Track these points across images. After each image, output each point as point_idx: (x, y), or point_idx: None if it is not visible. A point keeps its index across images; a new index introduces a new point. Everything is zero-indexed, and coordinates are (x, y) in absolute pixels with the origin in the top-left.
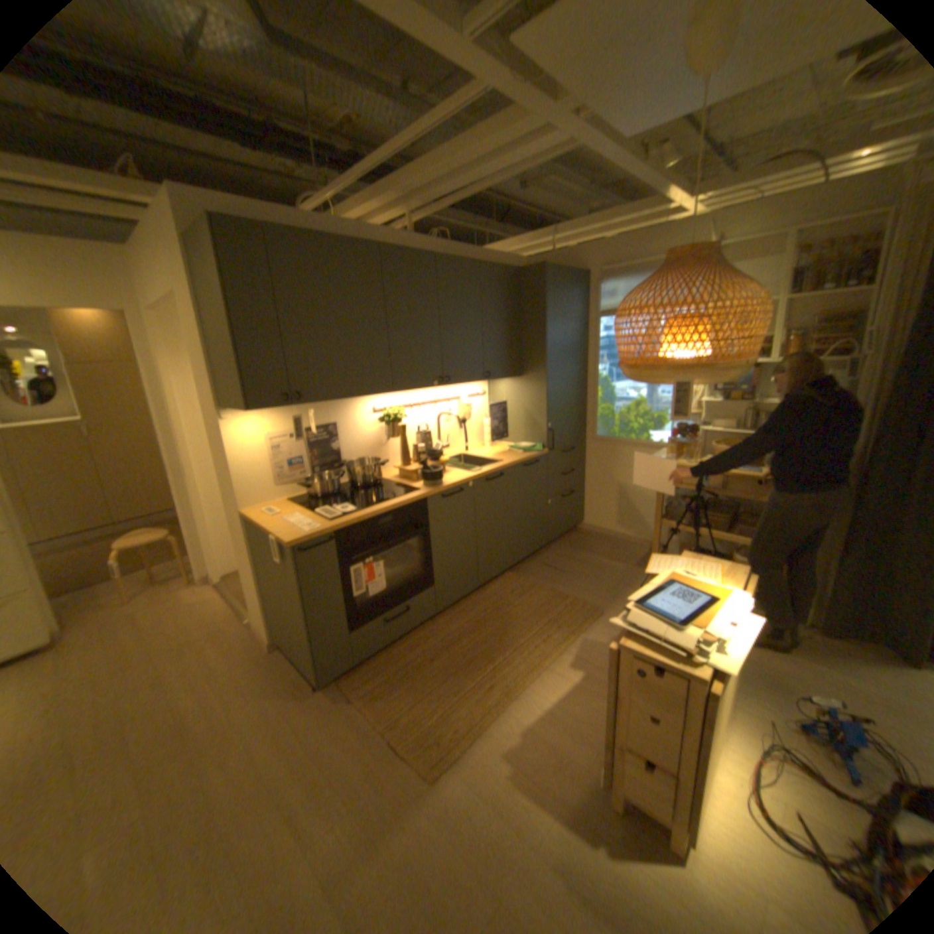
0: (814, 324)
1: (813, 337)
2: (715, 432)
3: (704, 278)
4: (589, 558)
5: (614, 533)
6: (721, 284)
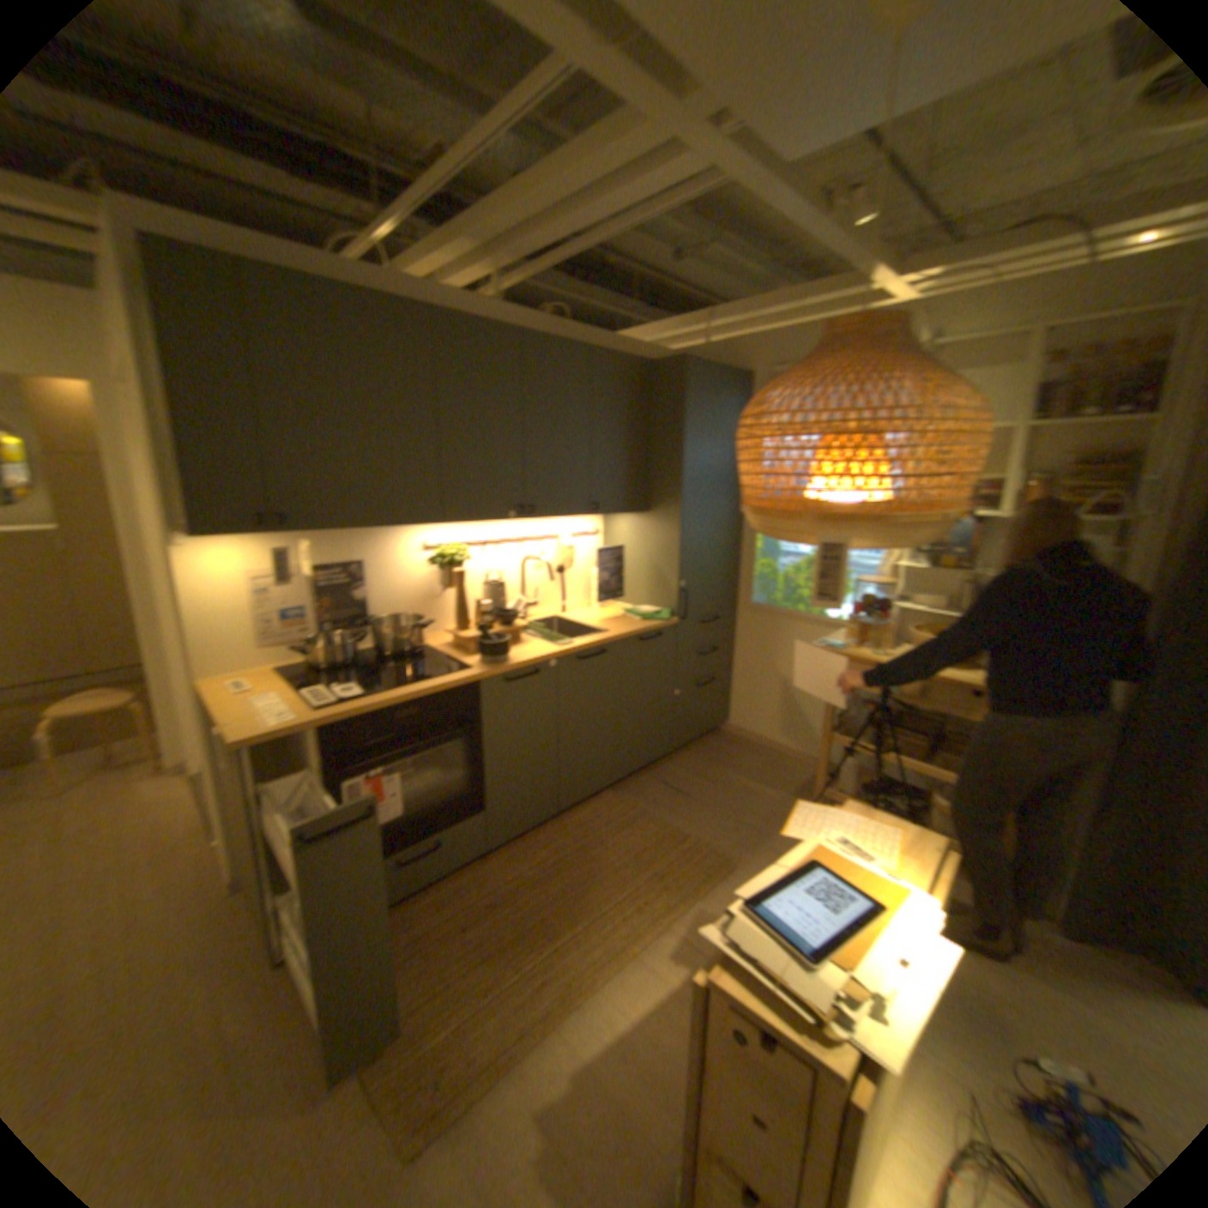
0: (1066, 465)
1: (1064, 484)
2: (917, 611)
3: (878, 368)
4: (729, 777)
5: (769, 741)
6: (905, 379)
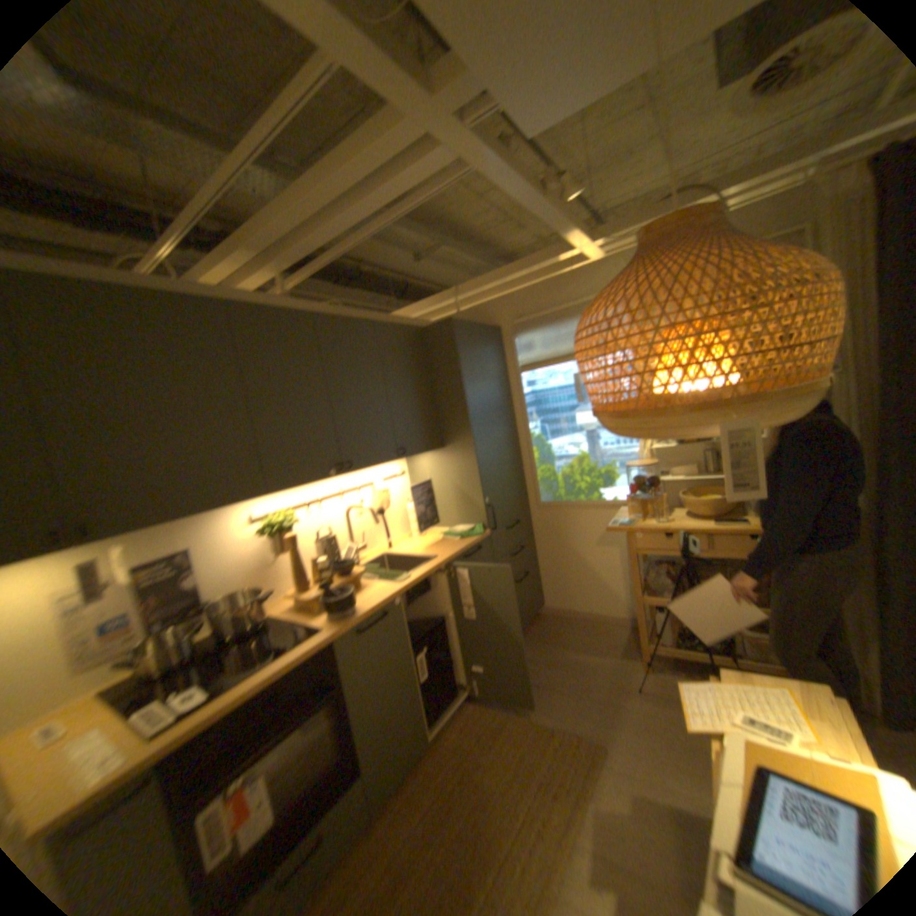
0: None
1: None
2: (675, 479)
3: (730, 247)
4: (565, 655)
5: (584, 613)
6: (766, 250)
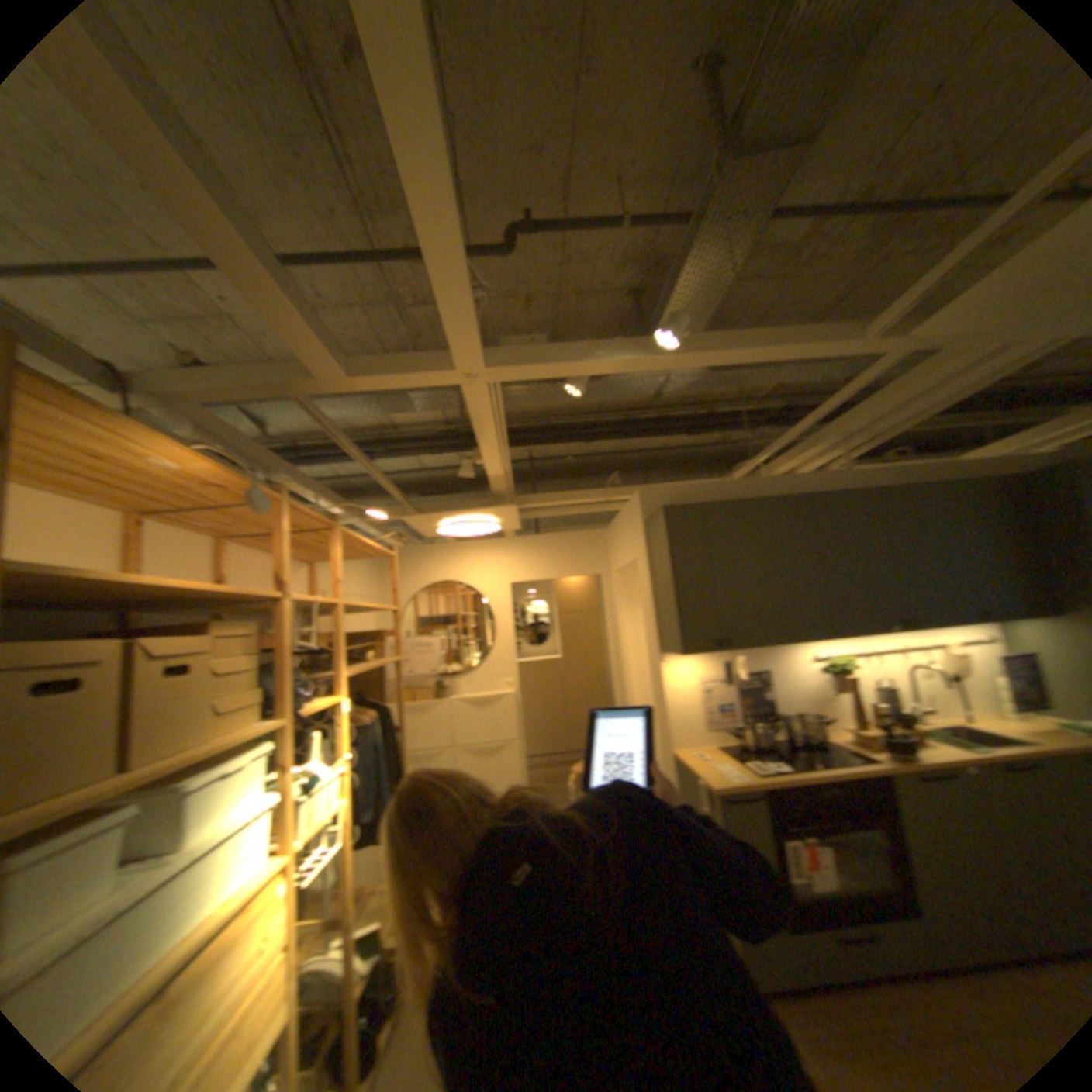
0: None
1: None
2: None
3: None
4: None
5: None
6: None
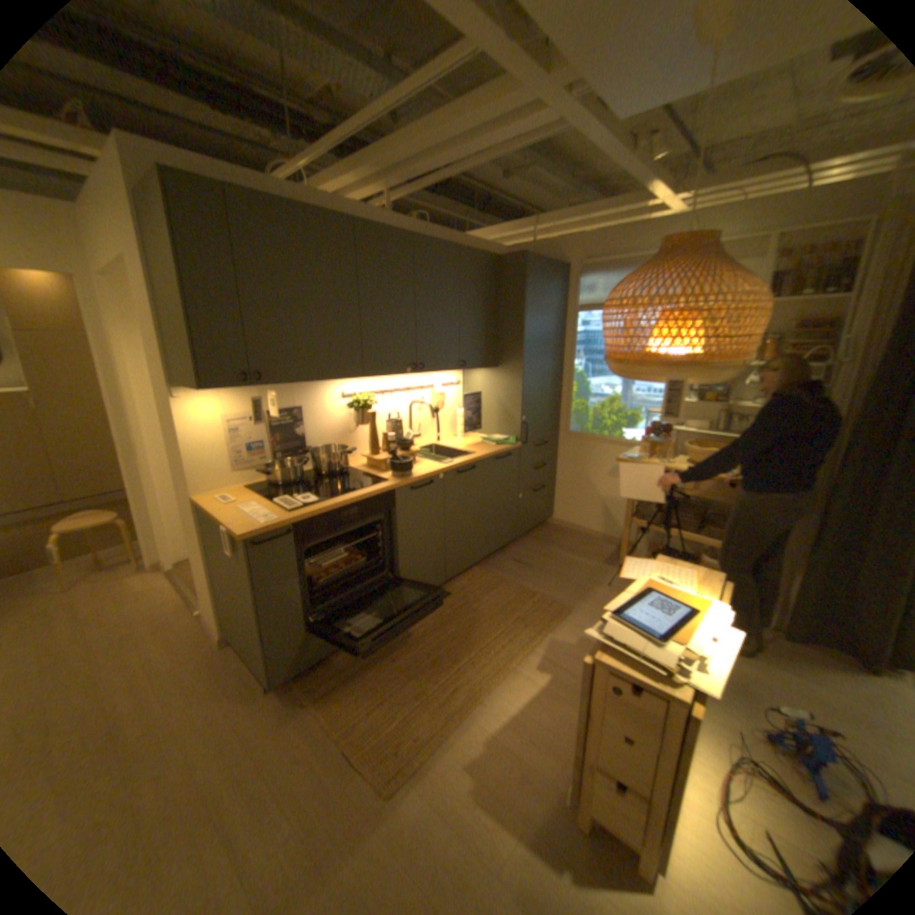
0: (790, 329)
1: (789, 342)
2: (688, 432)
3: (704, 269)
4: (558, 553)
5: (582, 528)
6: (722, 275)
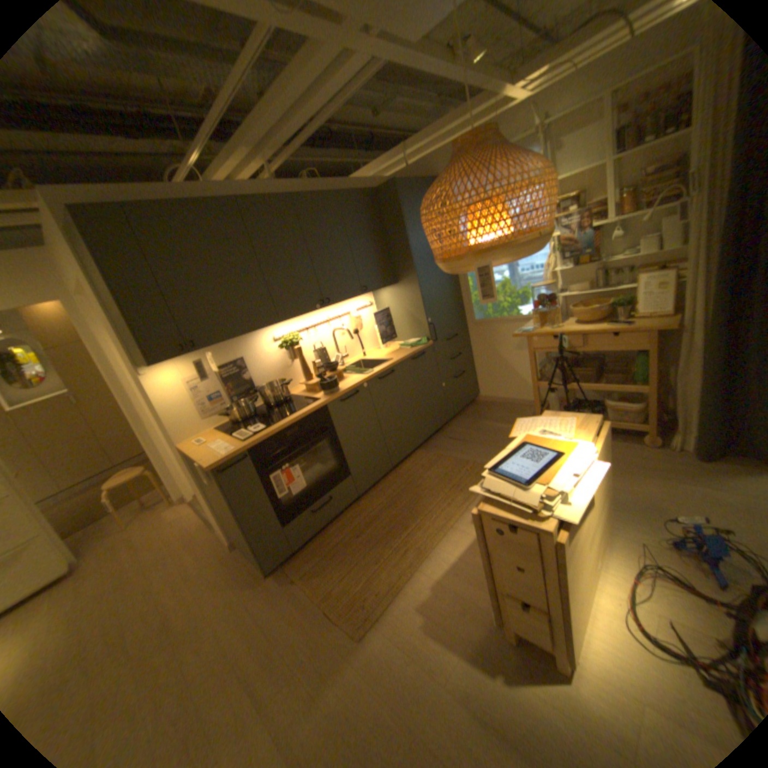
0: (643, 178)
1: (643, 191)
2: (573, 295)
3: (482, 162)
4: (486, 424)
5: (506, 399)
6: (497, 164)
